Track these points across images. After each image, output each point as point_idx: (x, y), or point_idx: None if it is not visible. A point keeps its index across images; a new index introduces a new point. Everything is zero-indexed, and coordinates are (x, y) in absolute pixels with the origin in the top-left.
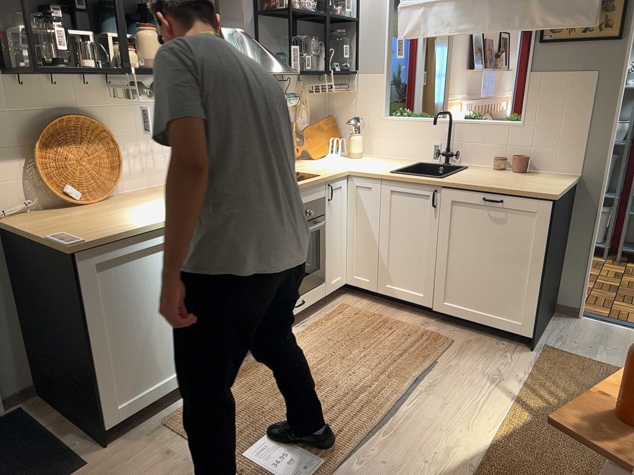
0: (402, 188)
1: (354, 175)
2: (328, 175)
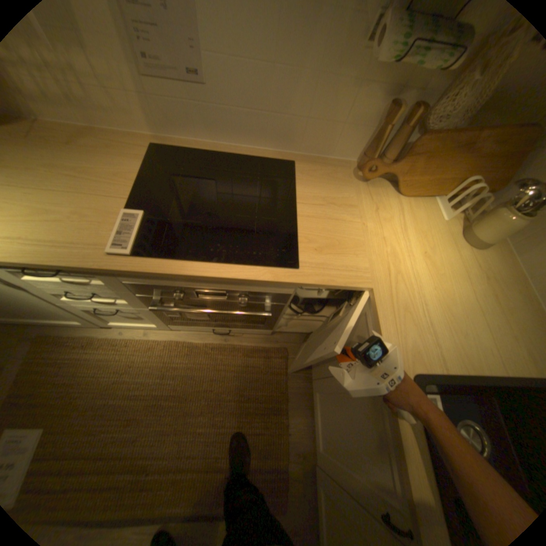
0: (389, 422)
1: (373, 301)
2: (306, 281)
